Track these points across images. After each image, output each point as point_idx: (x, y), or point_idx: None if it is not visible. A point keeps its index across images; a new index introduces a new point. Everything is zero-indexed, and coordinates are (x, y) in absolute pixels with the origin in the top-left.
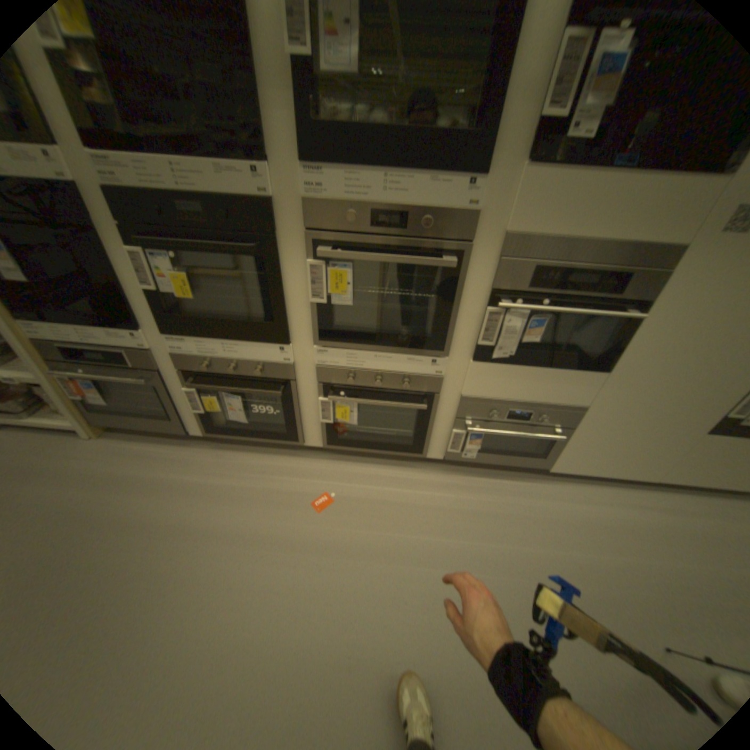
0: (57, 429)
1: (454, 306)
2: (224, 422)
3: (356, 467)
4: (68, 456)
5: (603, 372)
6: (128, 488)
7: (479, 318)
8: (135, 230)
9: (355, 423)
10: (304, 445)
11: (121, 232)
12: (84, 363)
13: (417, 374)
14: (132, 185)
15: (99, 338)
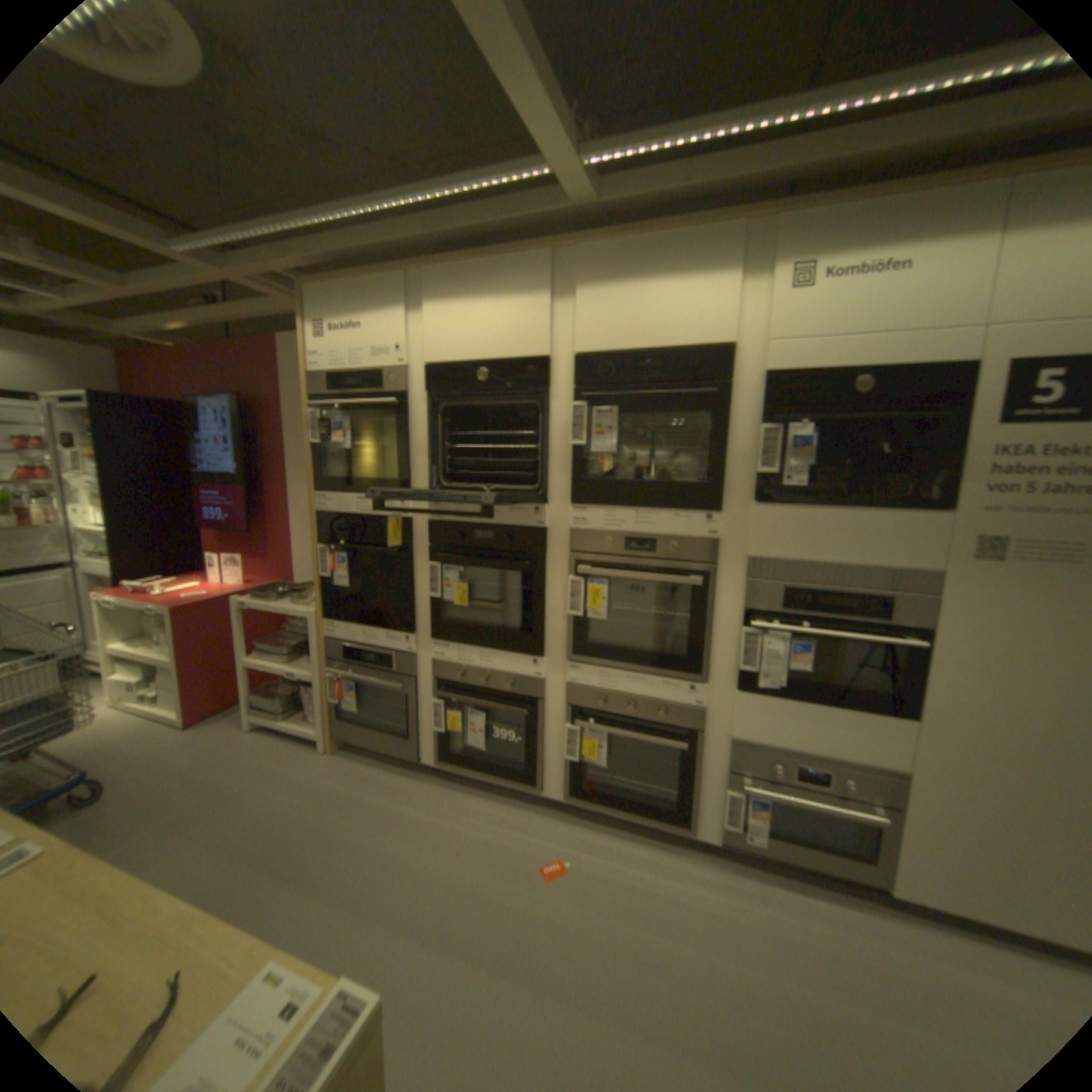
0: (301, 737)
1: (707, 625)
2: (460, 751)
3: (603, 839)
4: (302, 768)
5: (910, 720)
6: (348, 811)
7: (737, 641)
8: (440, 550)
9: (603, 765)
10: (542, 797)
11: (429, 552)
12: (355, 665)
13: (675, 704)
14: (449, 520)
15: (378, 640)
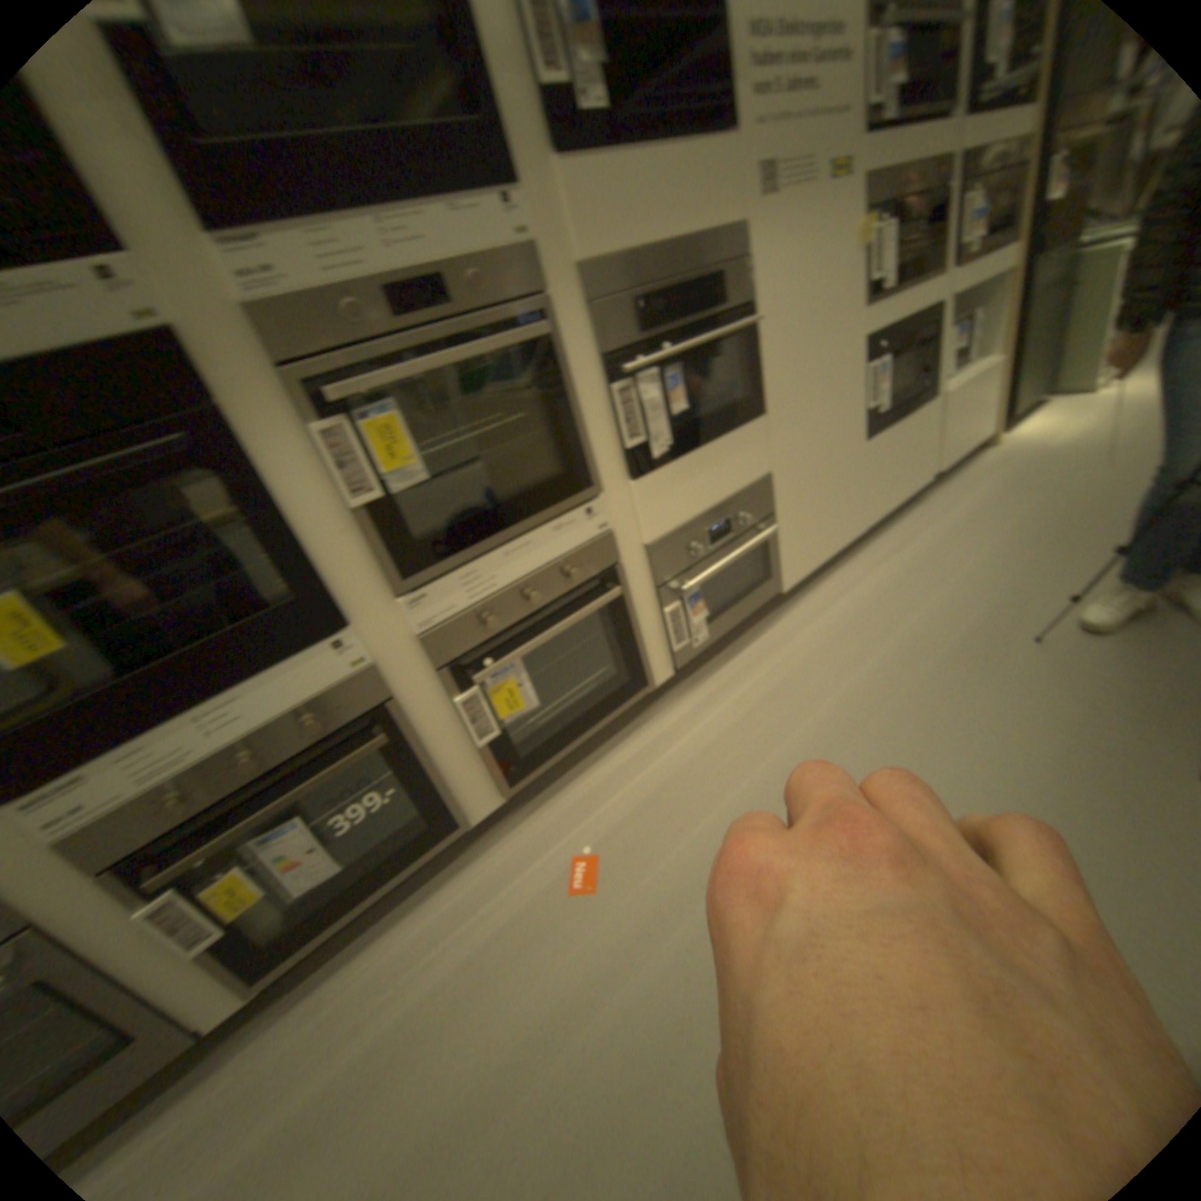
0: None
1: (573, 400)
2: (283, 921)
3: (579, 785)
4: None
5: (762, 411)
6: None
7: (610, 406)
8: None
9: (538, 700)
10: (473, 827)
11: None
12: None
13: (580, 545)
14: None
15: None
